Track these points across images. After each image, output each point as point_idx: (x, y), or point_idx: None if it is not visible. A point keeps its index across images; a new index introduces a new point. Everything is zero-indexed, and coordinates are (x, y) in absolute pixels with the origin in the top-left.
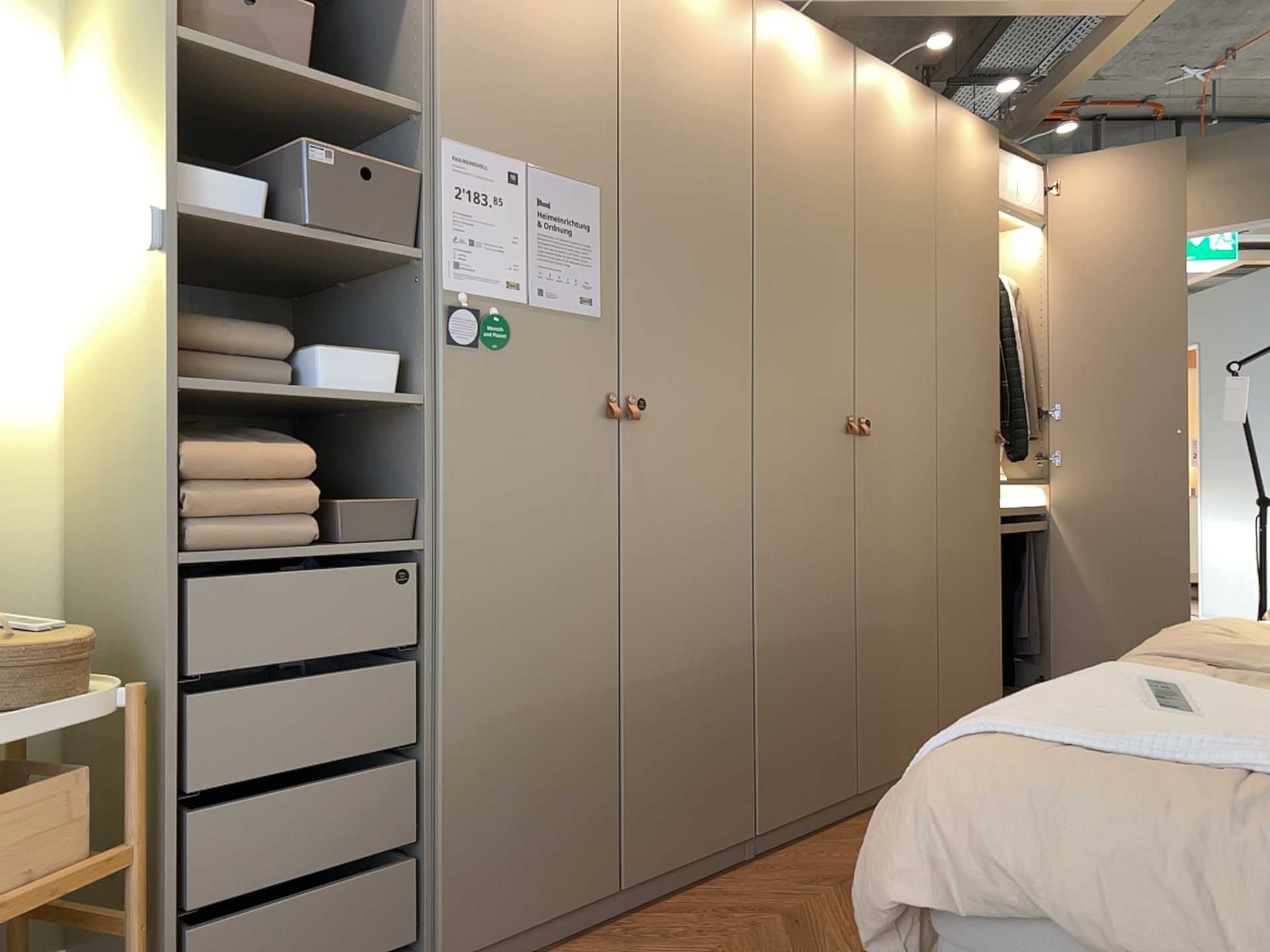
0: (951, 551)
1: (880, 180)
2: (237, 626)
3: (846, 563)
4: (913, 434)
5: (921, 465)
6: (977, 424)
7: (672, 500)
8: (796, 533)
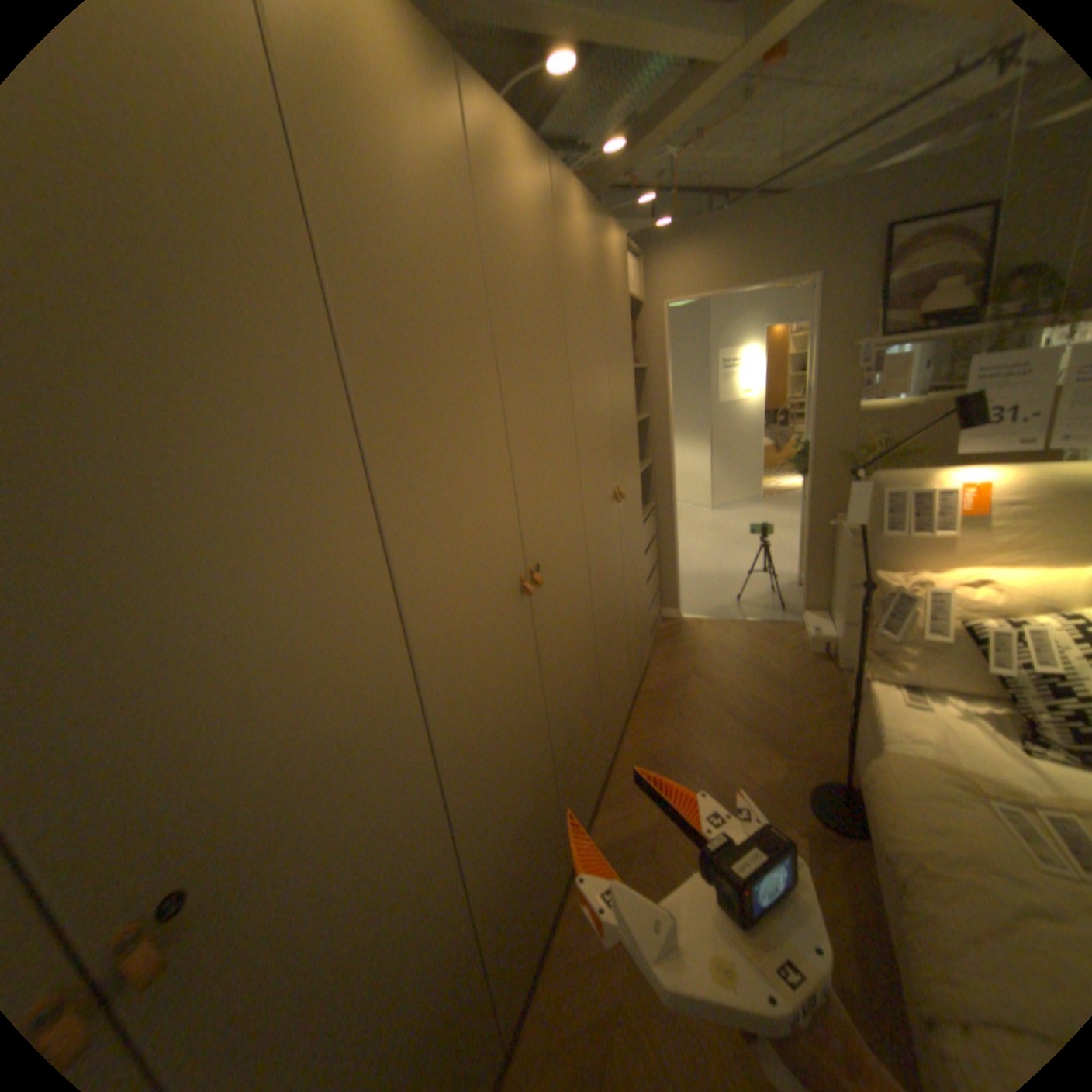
0: (599, 620)
1: (507, 276)
2: None
3: (536, 723)
4: (568, 549)
5: (576, 571)
6: (603, 501)
7: (306, 949)
8: (489, 757)
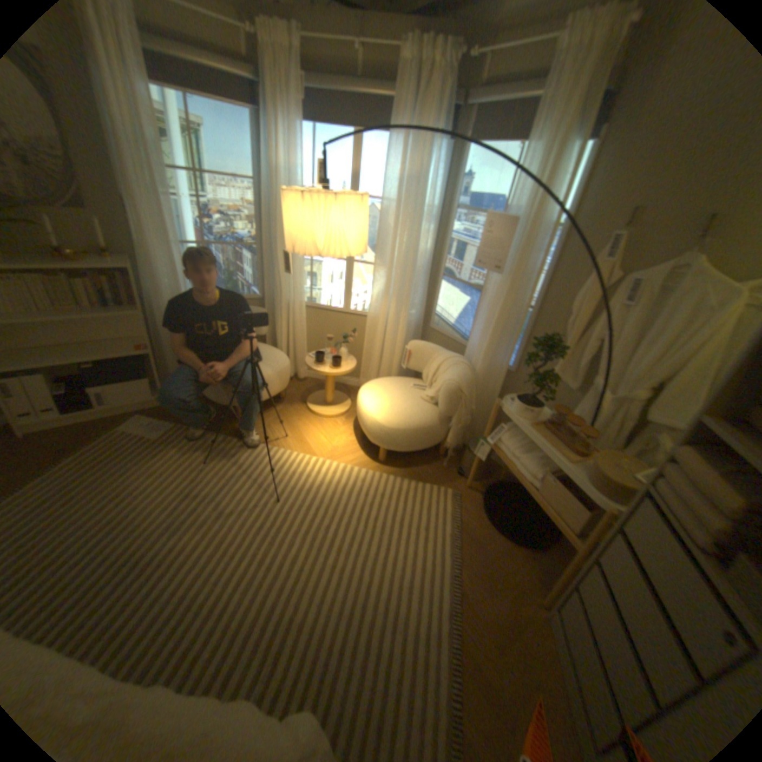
0: None
1: None
2: (647, 537)
3: None
4: None
5: None
6: None
7: None
8: None
